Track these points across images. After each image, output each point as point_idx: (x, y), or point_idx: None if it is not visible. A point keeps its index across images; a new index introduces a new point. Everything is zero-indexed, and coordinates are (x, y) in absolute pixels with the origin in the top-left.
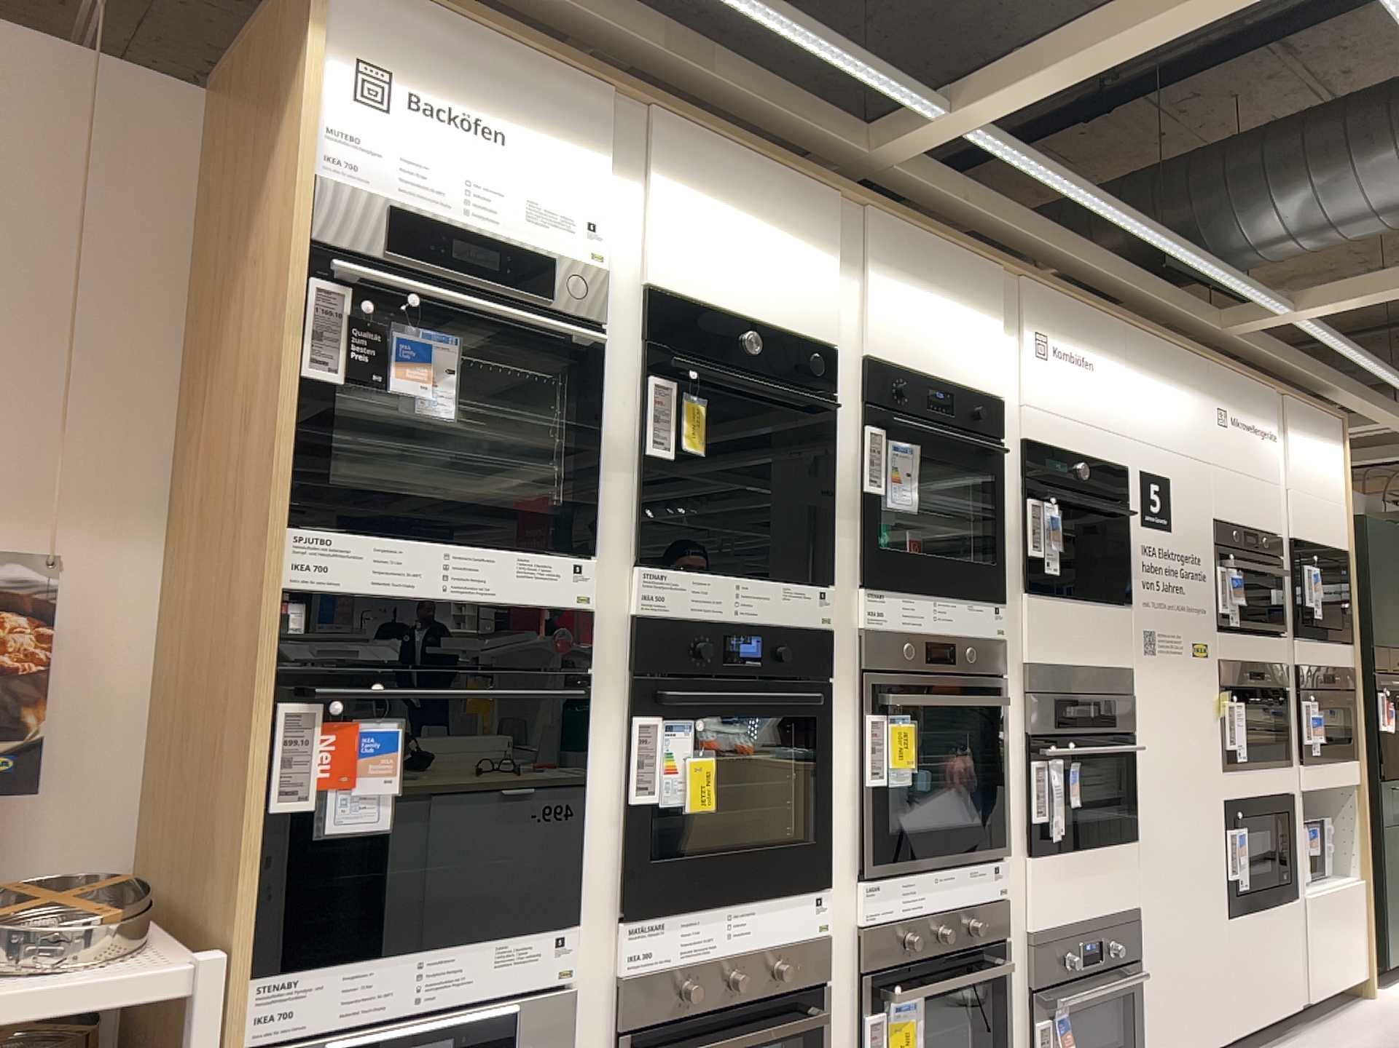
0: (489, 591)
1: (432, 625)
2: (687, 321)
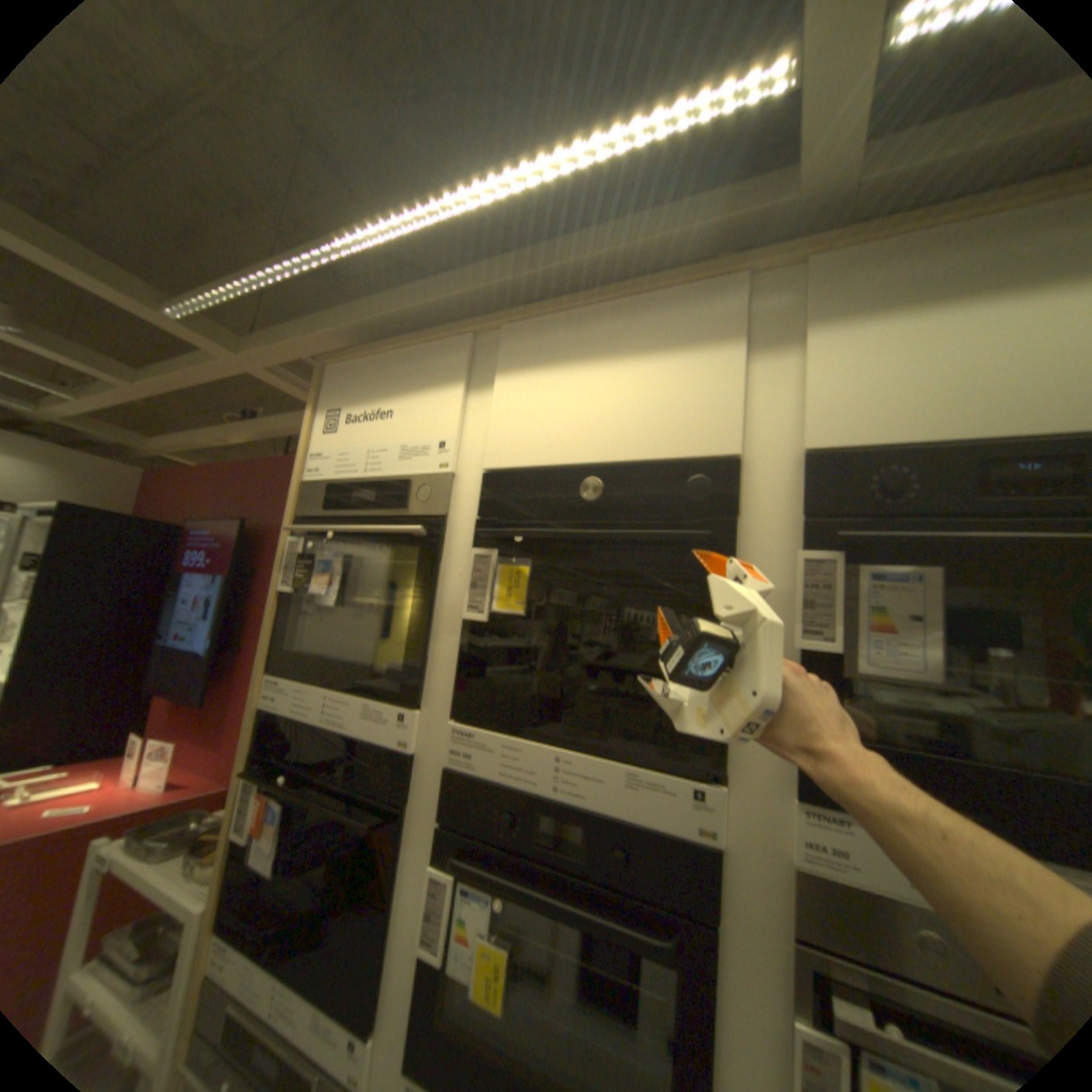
0: (339, 728)
1: (305, 746)
2: (522, 482)
